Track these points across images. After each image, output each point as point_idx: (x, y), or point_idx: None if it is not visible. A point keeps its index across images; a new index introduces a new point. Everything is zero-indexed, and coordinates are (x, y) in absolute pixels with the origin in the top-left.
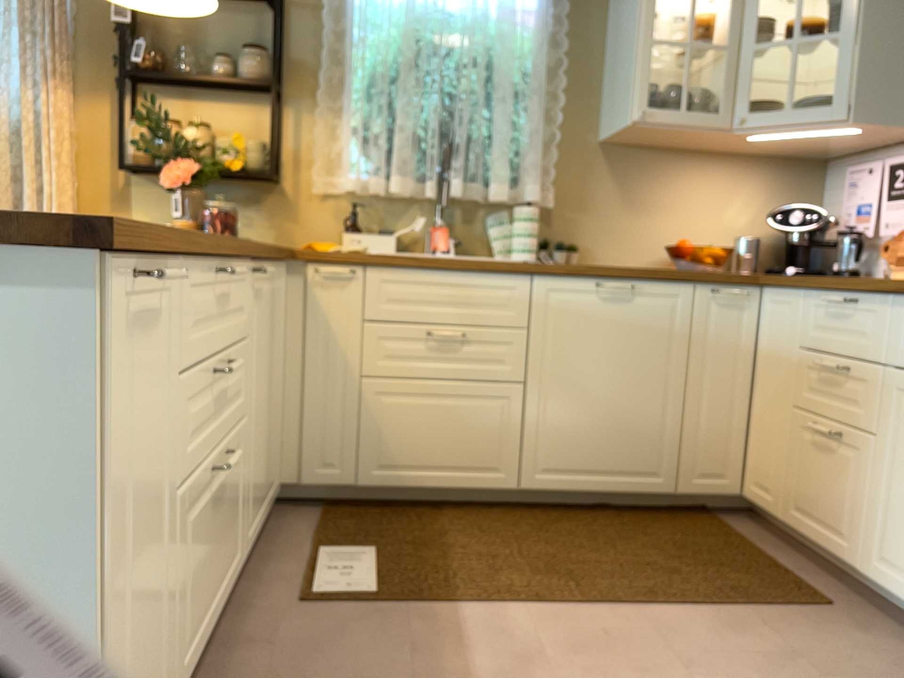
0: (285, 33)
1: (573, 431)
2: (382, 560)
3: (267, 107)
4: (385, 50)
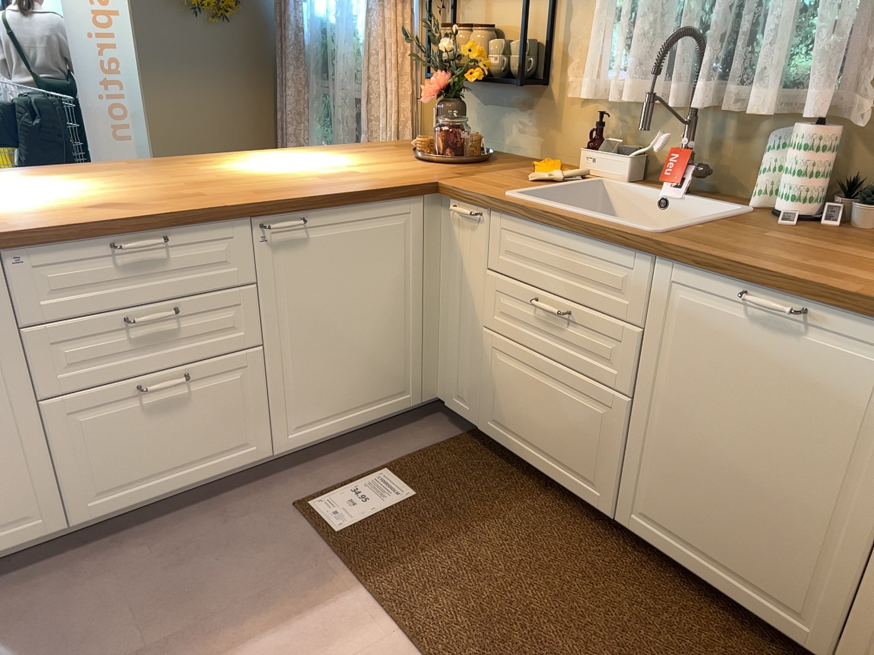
0: None
1: (682, 487)
2: (401, 507)
3: None
4: None
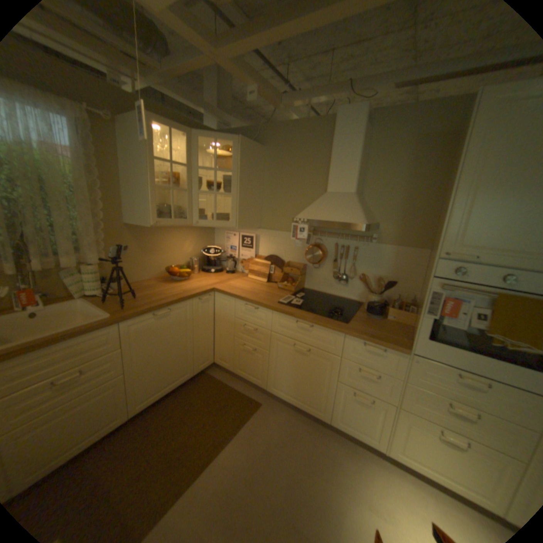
0: None
1: (150, 380)
2: None
3: None
4: None
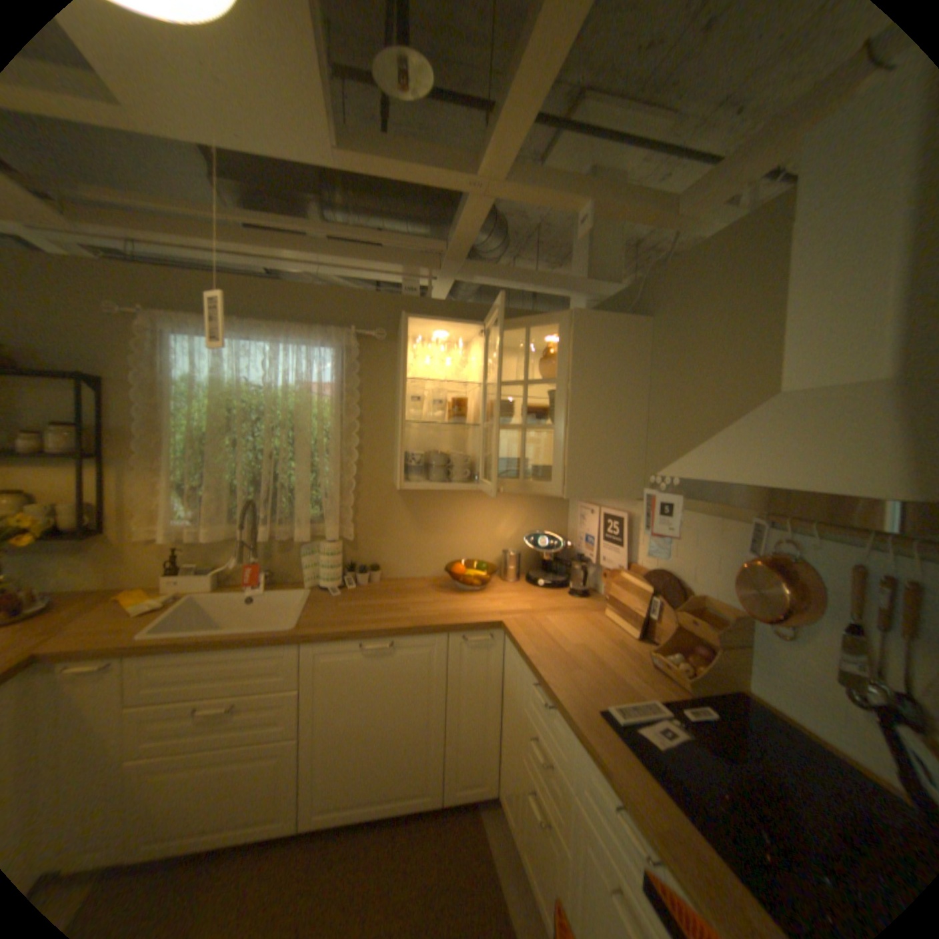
0: (102, 405)
1: (344, 773)
2: None
3: (88, 468)
4: (197, 420)
